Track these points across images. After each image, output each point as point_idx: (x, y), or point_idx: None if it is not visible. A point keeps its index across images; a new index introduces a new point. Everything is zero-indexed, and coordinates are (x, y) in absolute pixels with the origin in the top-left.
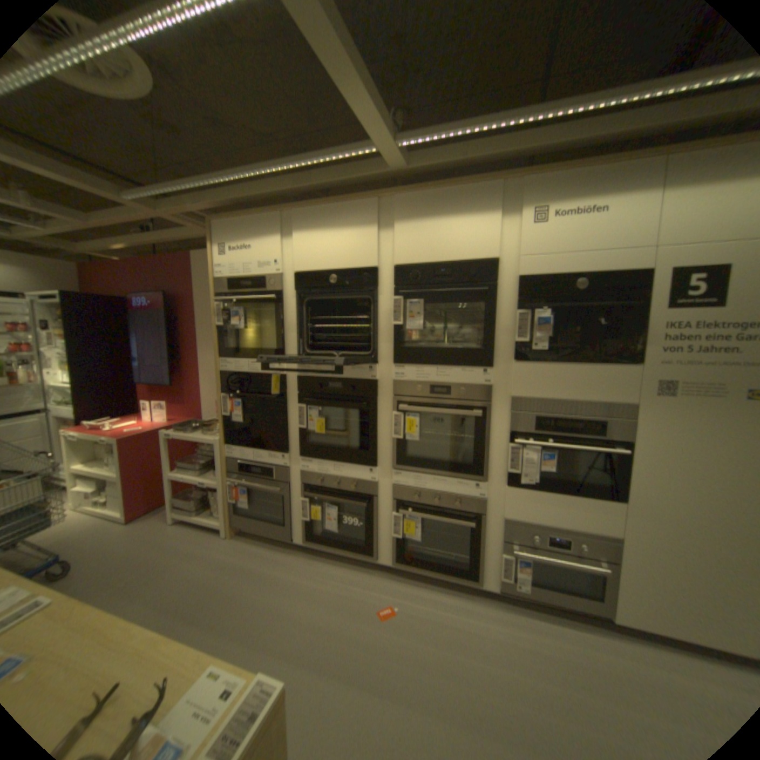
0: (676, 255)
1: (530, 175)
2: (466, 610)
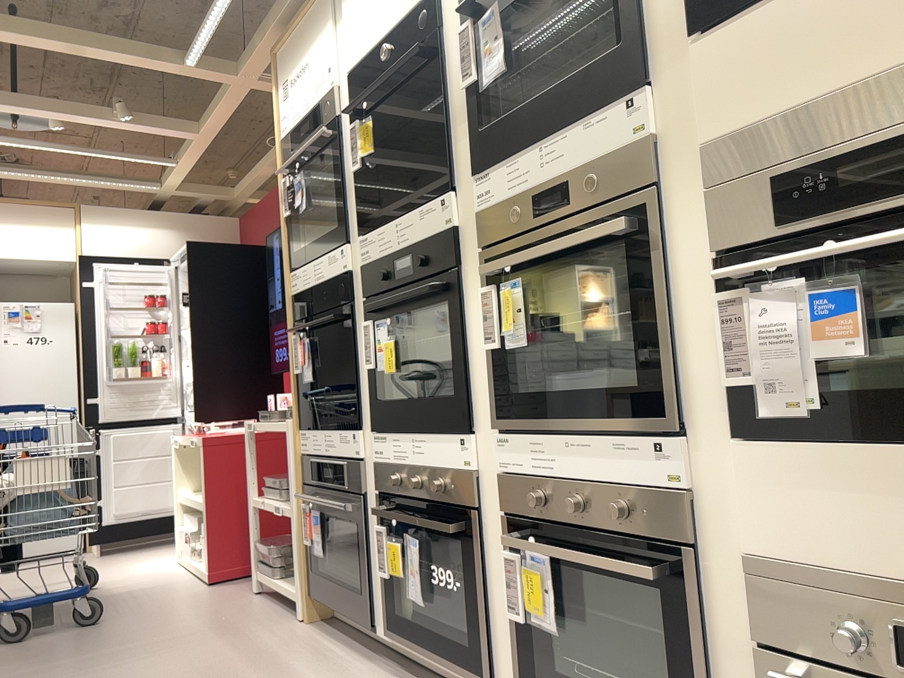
0: None
1: None
2: None
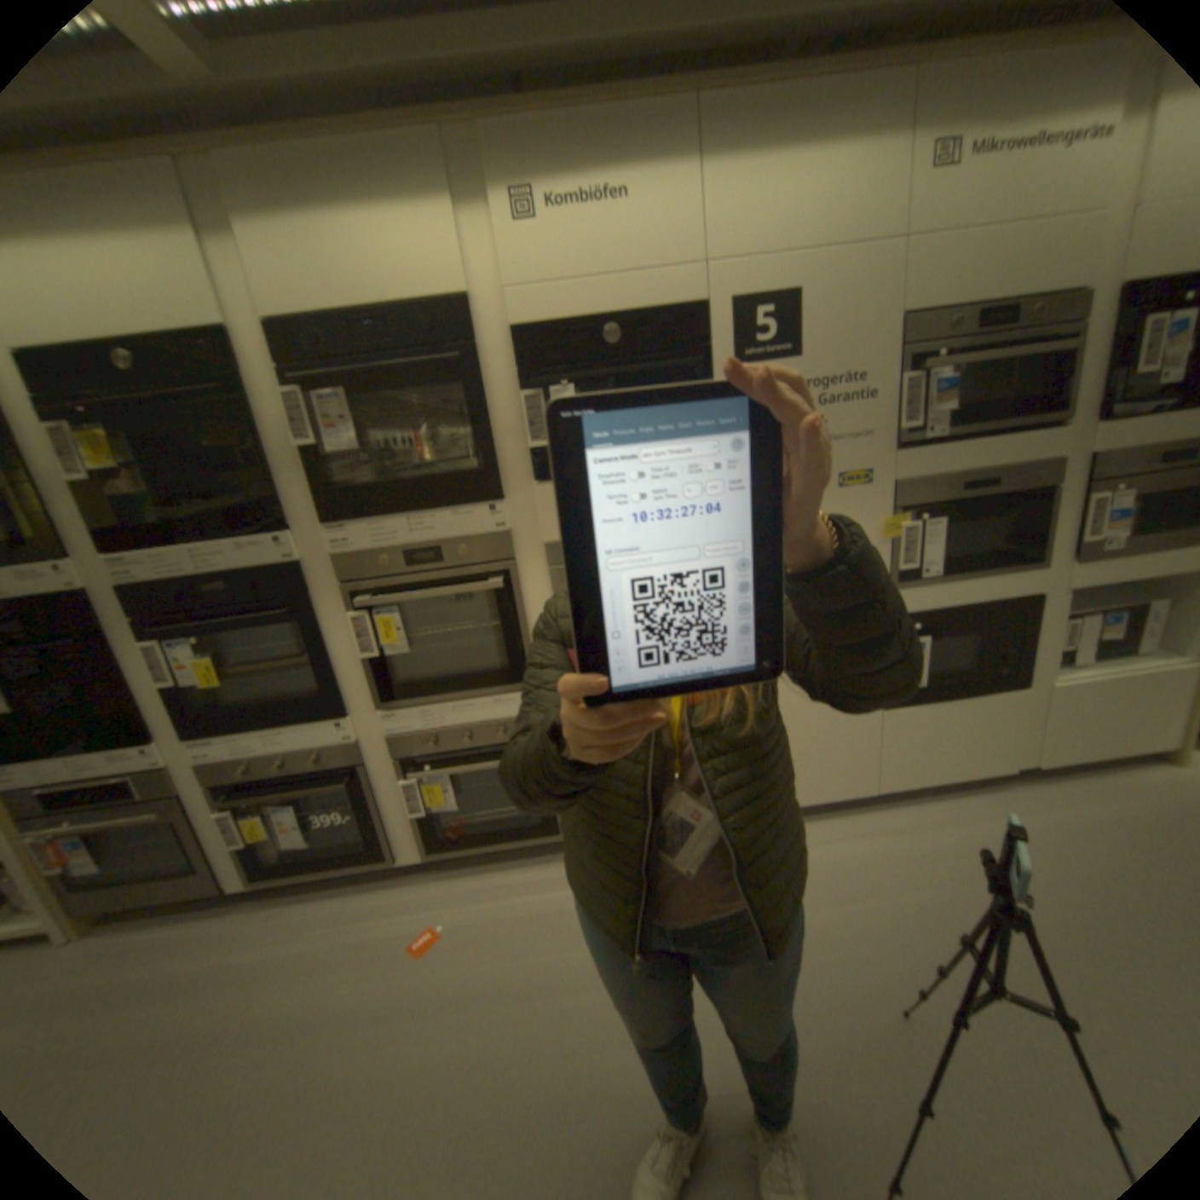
0: (732, 277)
1: (484, 116)
2: (547, 881)
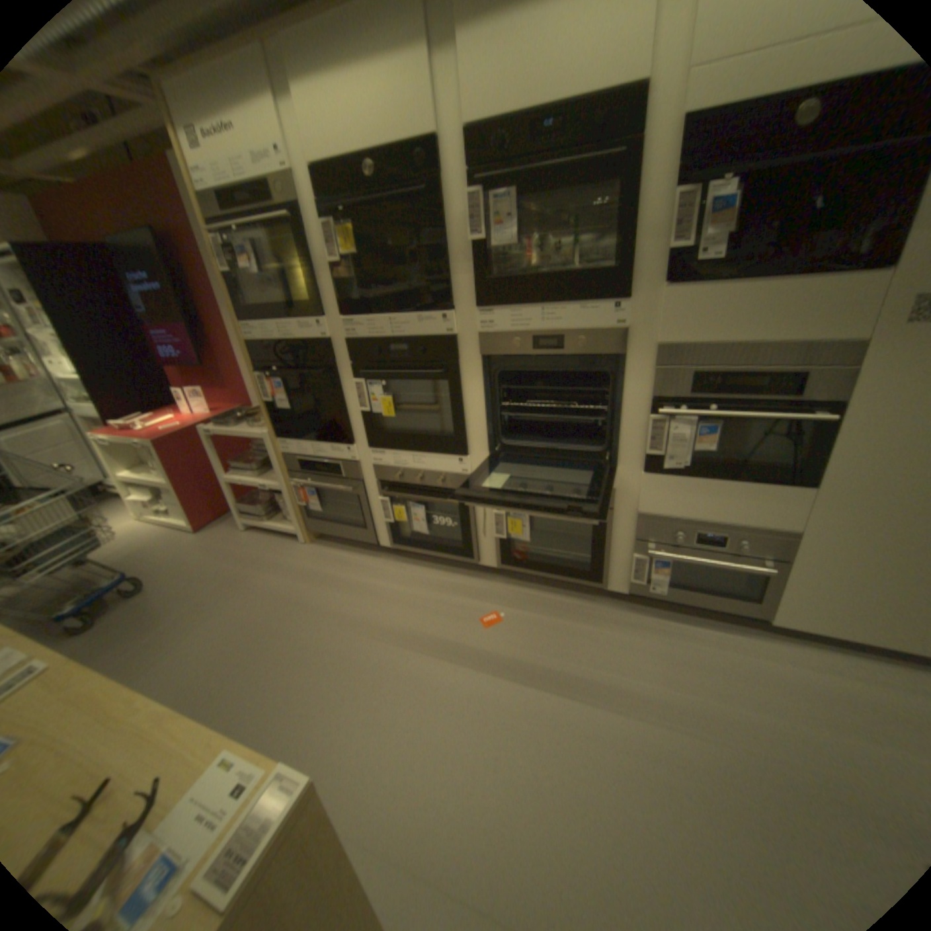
0: None
1: None
2: (585, 613)
